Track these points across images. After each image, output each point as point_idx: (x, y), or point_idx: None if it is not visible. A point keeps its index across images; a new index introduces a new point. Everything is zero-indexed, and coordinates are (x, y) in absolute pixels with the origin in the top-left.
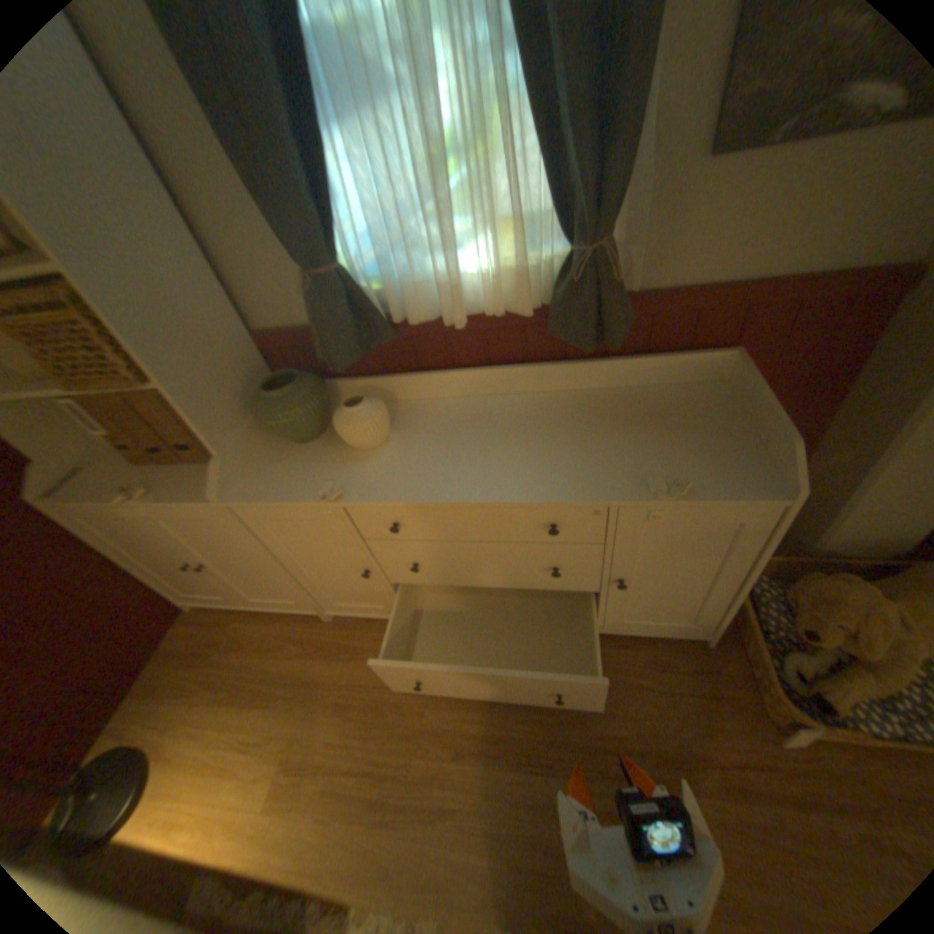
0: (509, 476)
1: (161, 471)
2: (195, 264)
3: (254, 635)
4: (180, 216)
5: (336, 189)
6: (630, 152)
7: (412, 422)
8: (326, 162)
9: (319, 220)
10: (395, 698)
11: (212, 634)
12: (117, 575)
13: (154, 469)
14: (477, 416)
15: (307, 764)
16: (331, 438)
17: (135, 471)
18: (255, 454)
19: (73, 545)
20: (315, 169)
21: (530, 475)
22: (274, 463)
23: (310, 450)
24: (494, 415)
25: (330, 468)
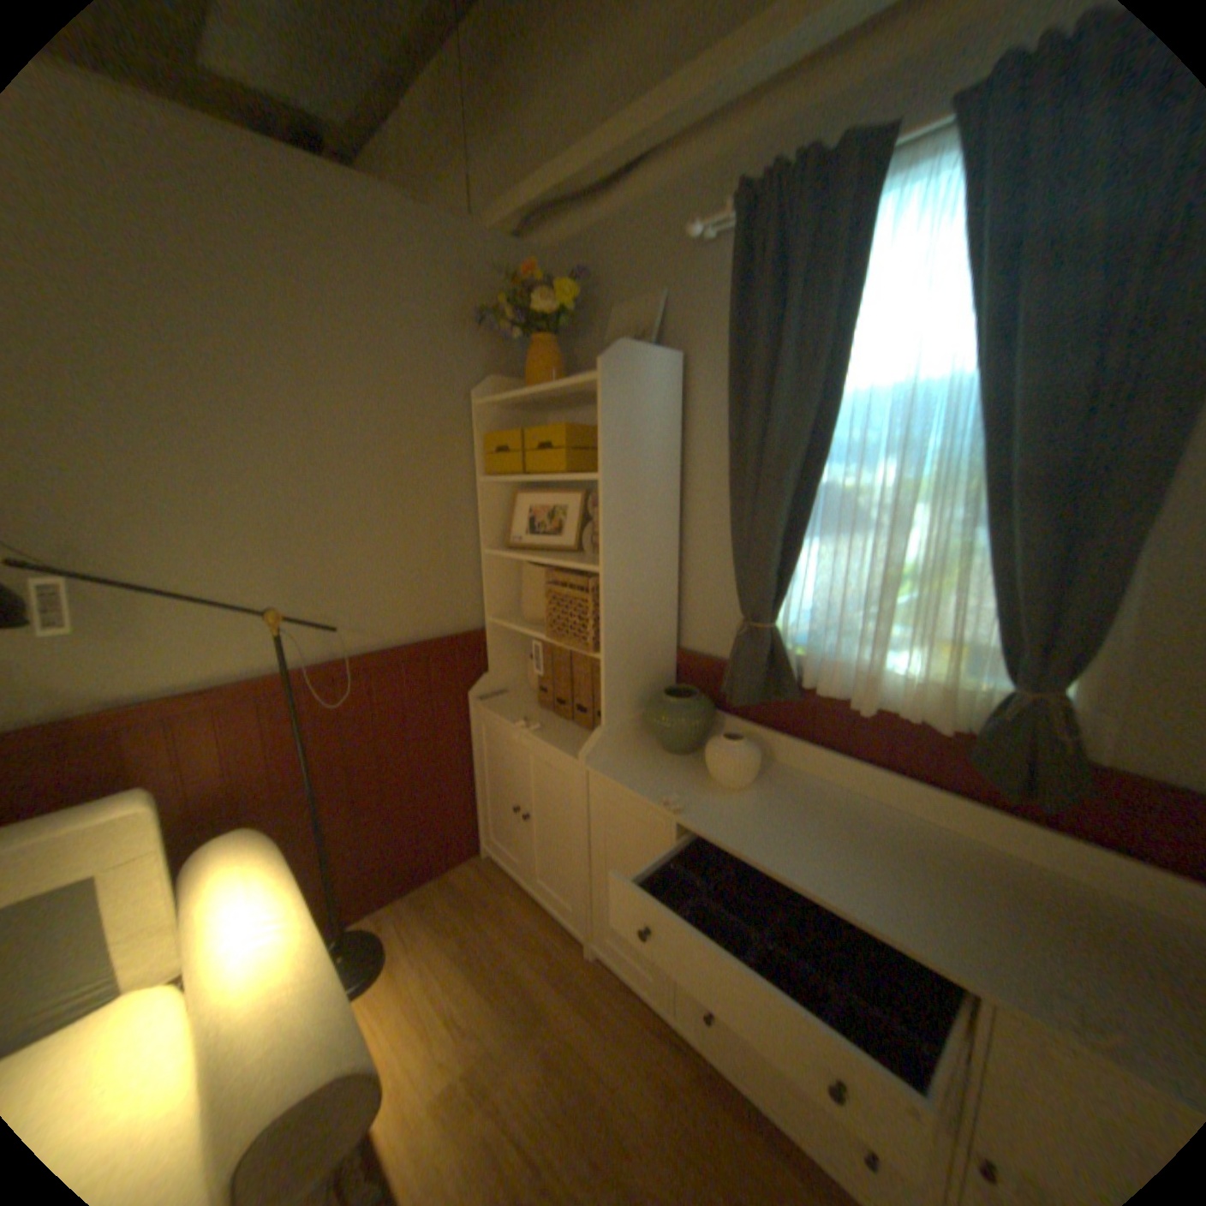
0: (862, 890)
1: (555, 719)
2: (668, 588)
3: (519, 922)
4: (677, 558)
5: (798, 575)
6: (1099, 628)
7: (781, 786)
8: (799, 557)
9: (774, 591)
10: (609, 1108)
11: (488, 893)
12: (467, 786)
13: (551, 715)
14: (855, 815)
15: (490, 1096)
16: (696, 761)
17: (538, 710)
18: (628, 742)
19: (464, 743)
20: (788, 560)
21: (888, 903)
22: (638, 757)
23: (673, 762)
24: (875, 824)
25: (683, 785)
